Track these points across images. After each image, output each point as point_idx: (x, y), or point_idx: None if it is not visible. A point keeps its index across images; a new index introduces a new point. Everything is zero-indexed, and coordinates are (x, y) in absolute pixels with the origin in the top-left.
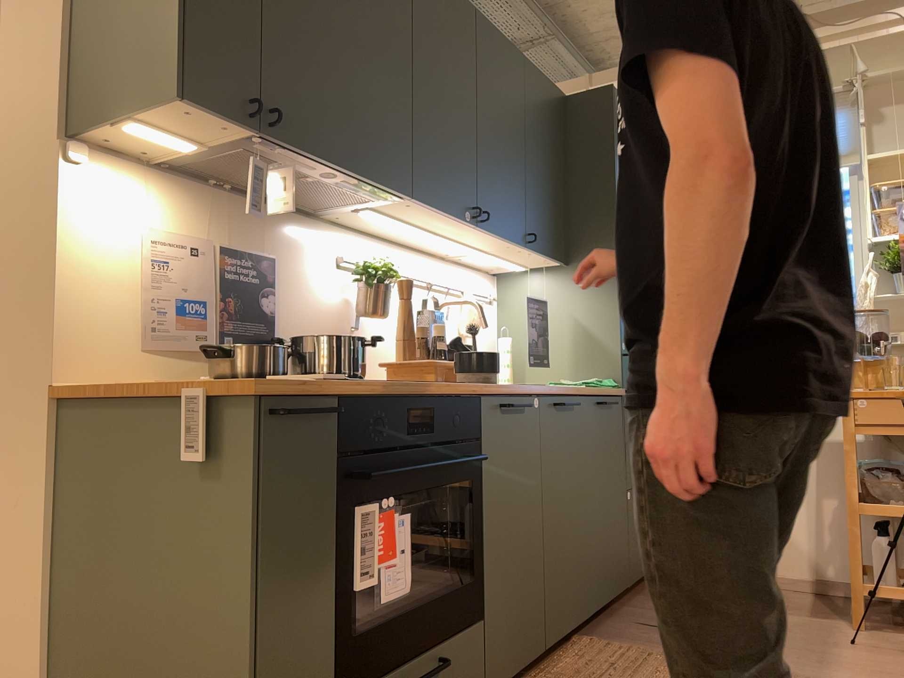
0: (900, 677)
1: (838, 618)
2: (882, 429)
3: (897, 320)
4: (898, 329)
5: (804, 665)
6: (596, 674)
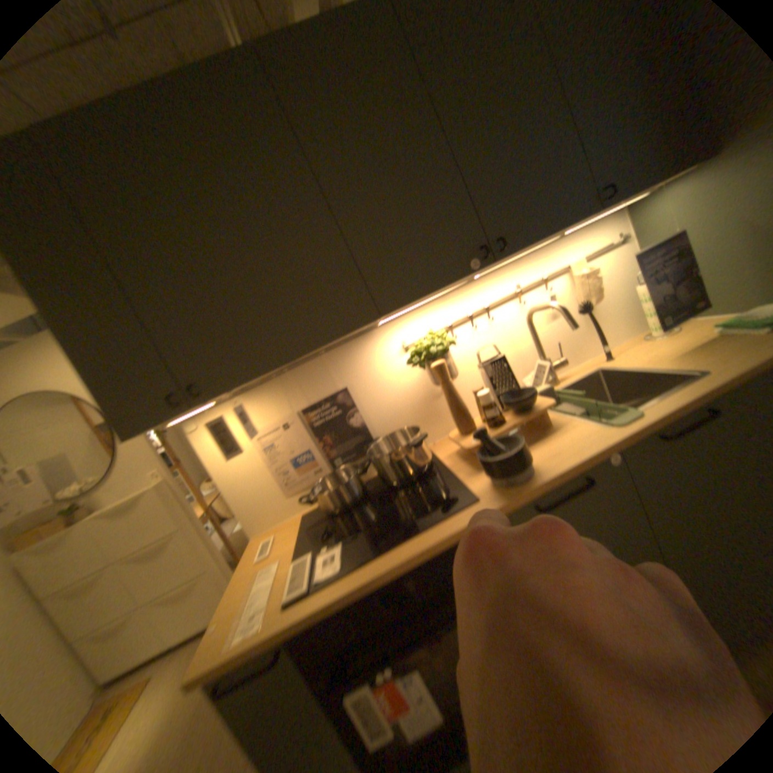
0: None
1: None
2: None
3: None
4: None
5: None
6: None
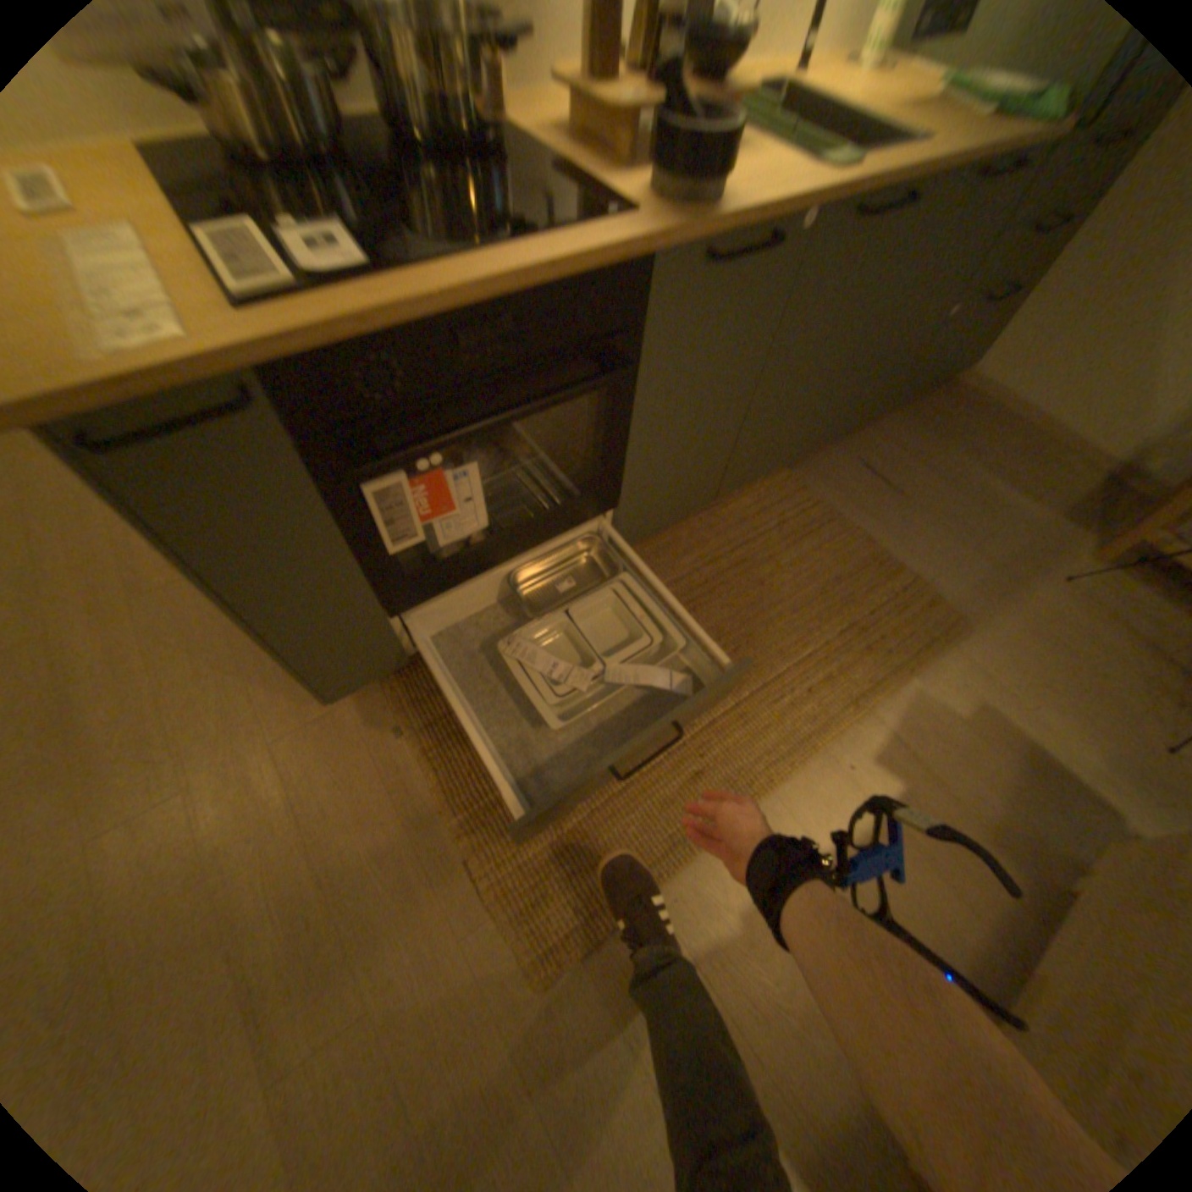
0: (1064, 649)
1: (1091, 530)
2: None
3: None
4: None
5: (976, 592)
6: (753, 532)
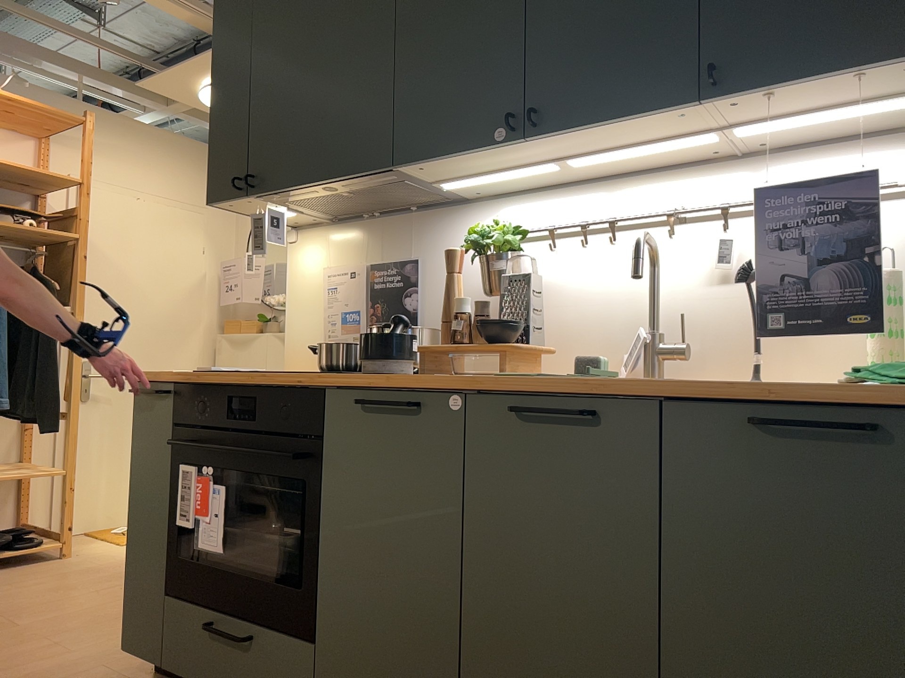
0: None
1: None
2: None
3: None
4: None
5: None
6: None
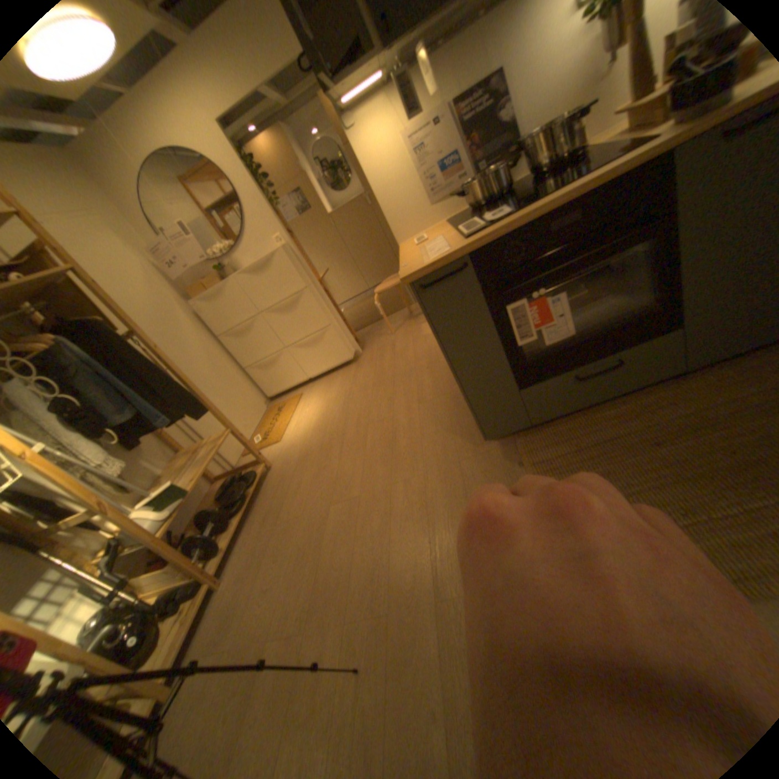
0: None
1: None
2: None
3: None
4: None
5: None
6: None
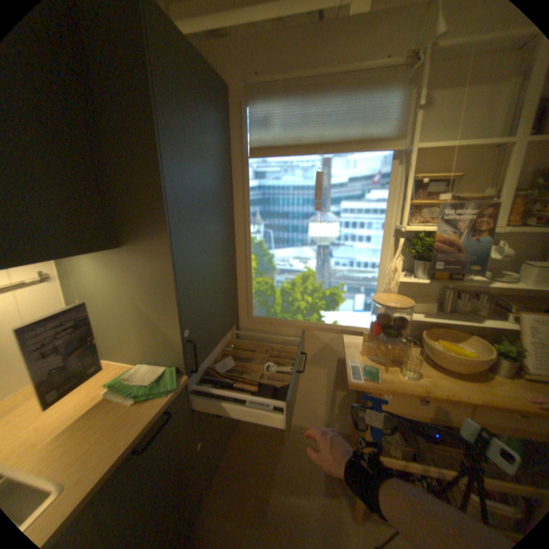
0: None
1: (341, 494)
2: (398, 414)
3: (405, 288)
4: (404, 294)
5: None
6: None
